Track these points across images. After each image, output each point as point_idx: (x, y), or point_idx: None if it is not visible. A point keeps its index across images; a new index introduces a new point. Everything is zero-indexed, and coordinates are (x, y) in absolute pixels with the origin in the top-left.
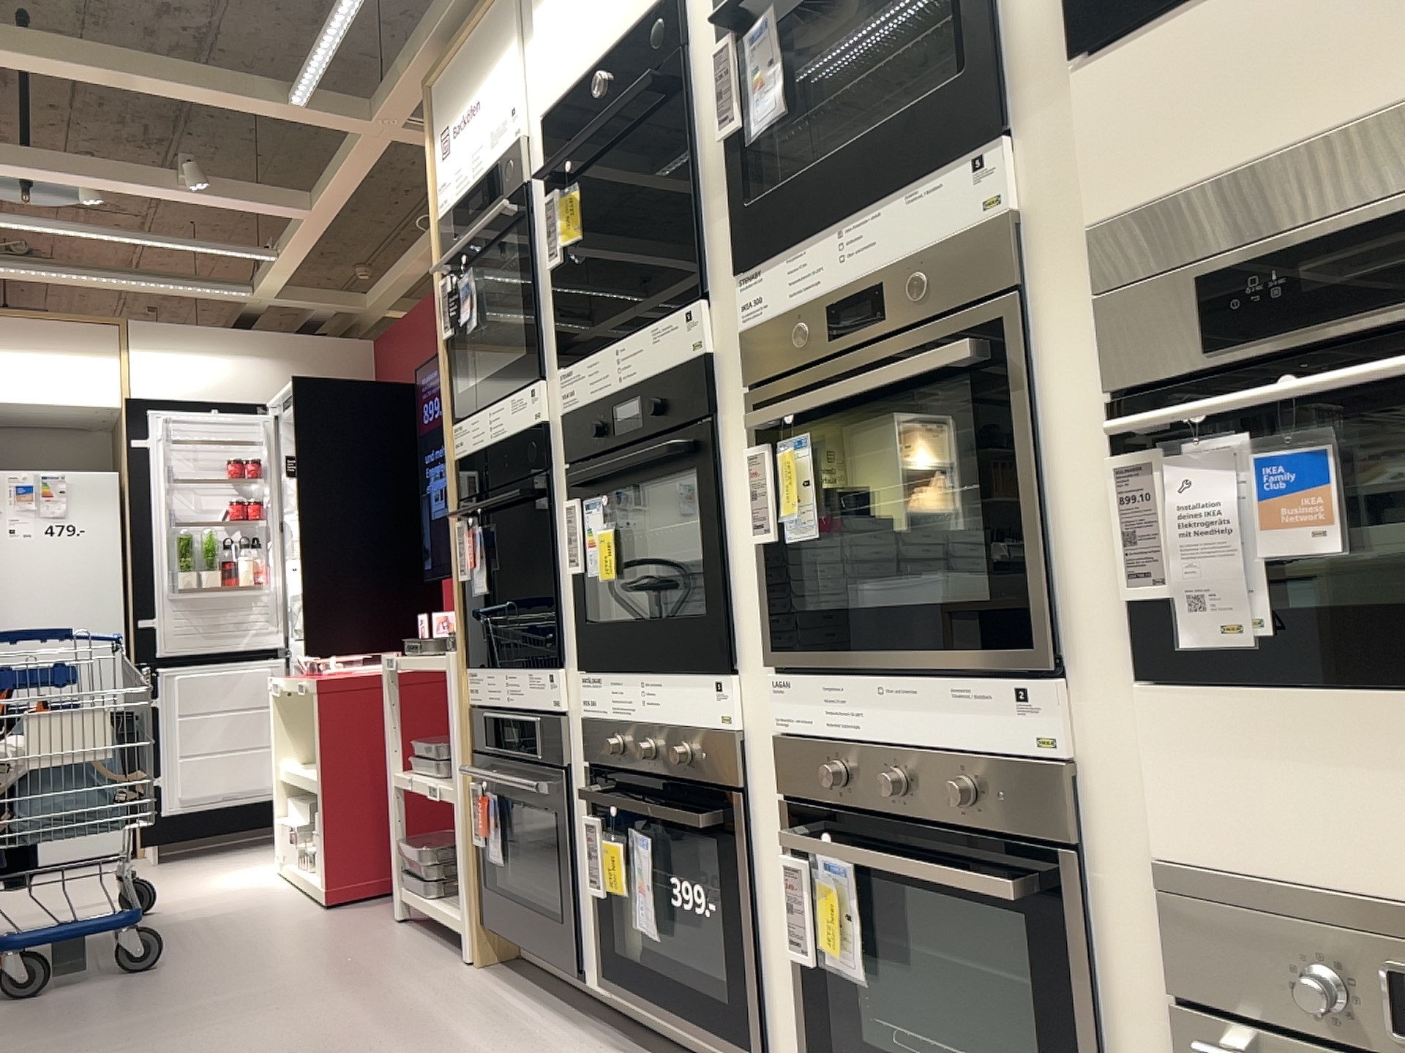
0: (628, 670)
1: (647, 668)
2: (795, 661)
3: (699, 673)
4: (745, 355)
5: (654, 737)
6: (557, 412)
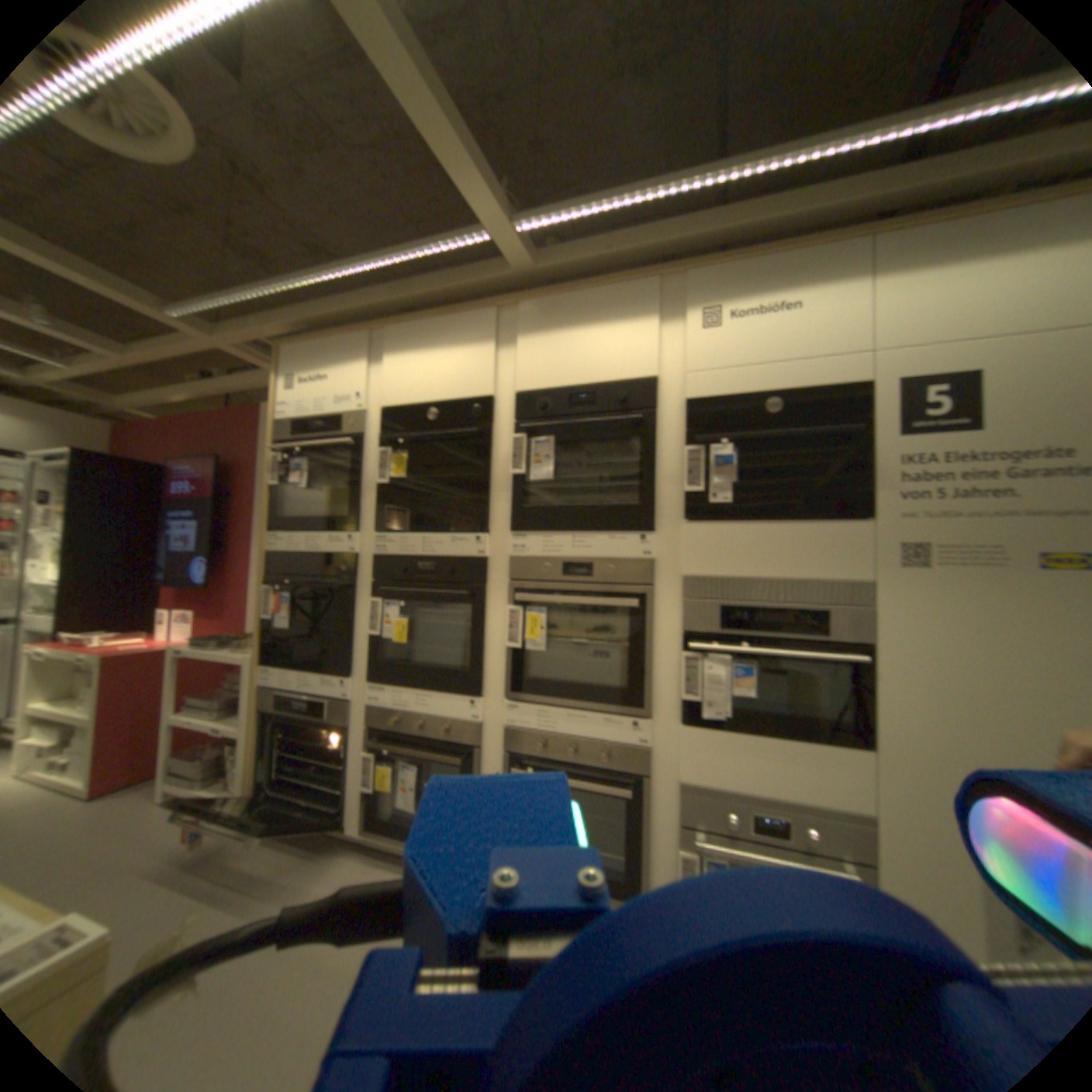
0: (406, 686)
1: (422, 687)
2: (522, 697)
3: (459, 693)
4: (508, 565)
5: (420, 718)
6: (366, 551)
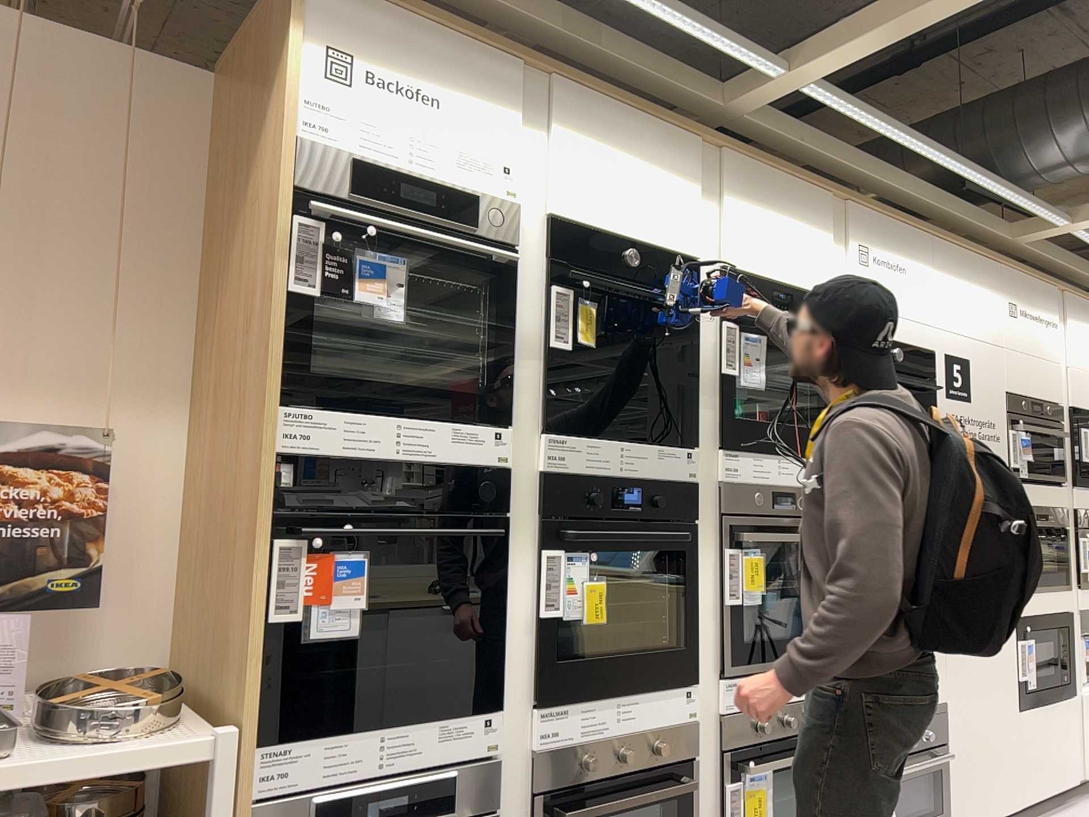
0: (604, 696)
1: (628, 691)
2: (742, 670)
3: (674, 686)
4: (721, 495)
5: (624, 743)
6: (524, 466)
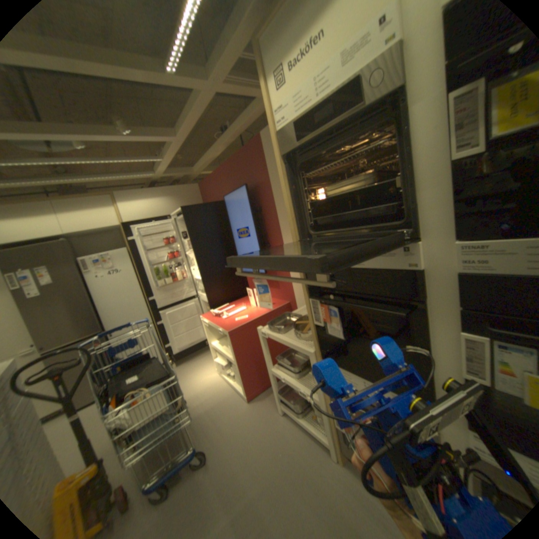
0: None
1: None
2: None
3: None
4: None
5: None
6: (441, 267)
